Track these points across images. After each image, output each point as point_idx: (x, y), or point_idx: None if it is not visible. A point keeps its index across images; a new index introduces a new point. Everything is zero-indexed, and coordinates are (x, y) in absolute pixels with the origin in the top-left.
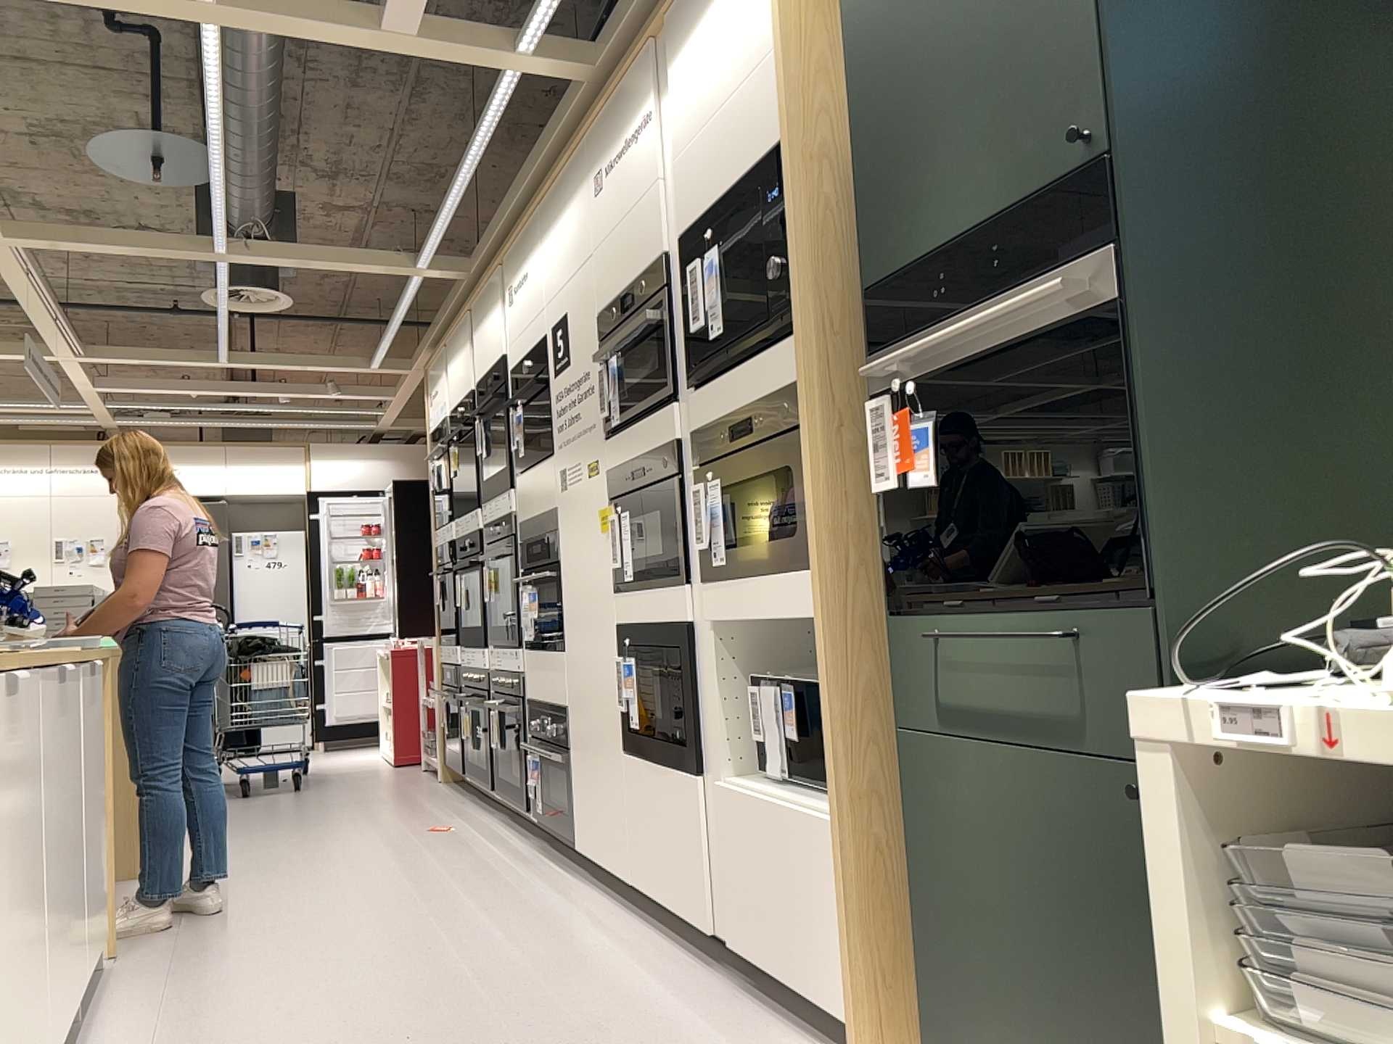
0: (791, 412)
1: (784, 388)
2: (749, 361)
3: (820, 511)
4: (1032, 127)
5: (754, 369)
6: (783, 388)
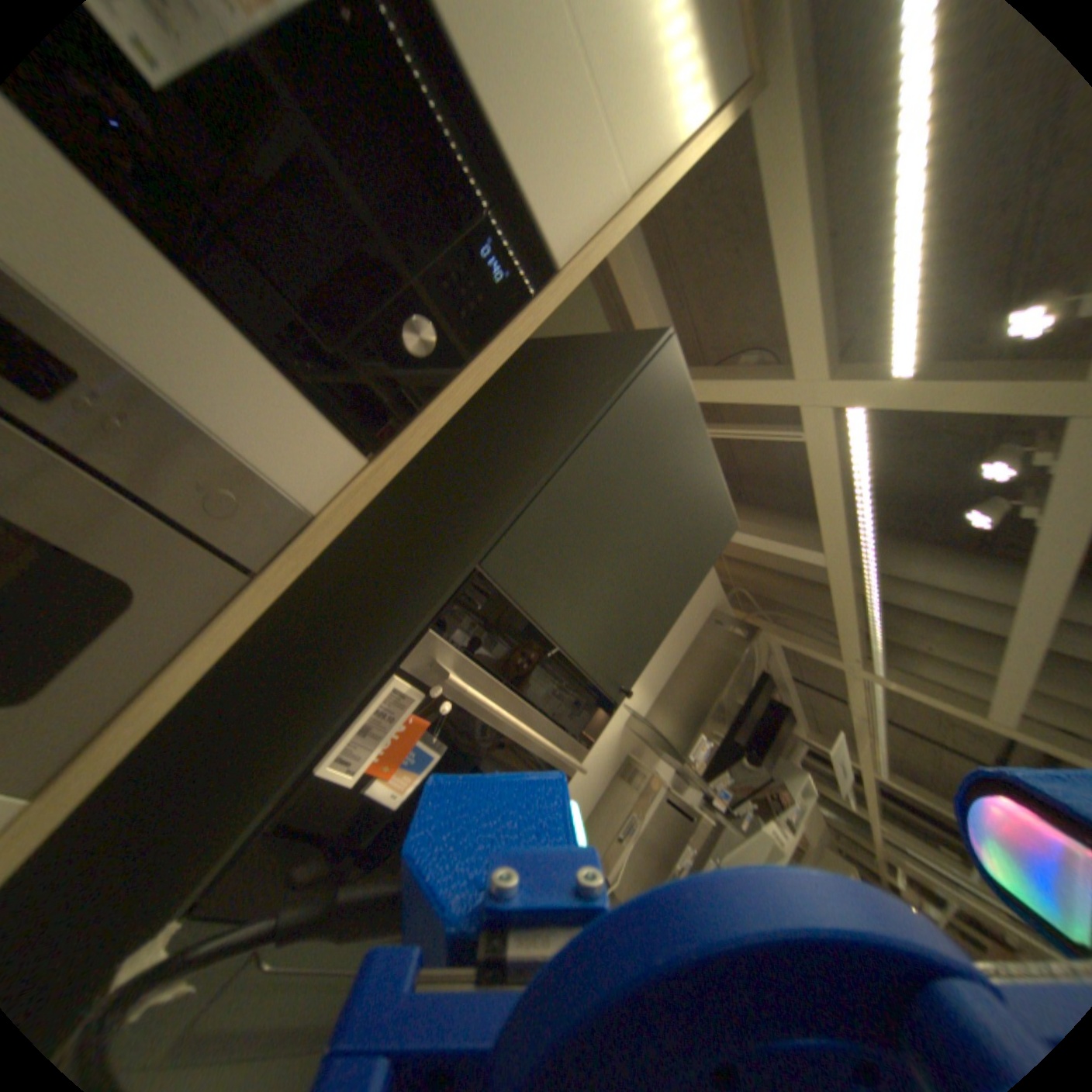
0: (219, 520)
1: (235, 462)
2: (166, 265)
3: (141, 721)
4: (619, 648)
5: (175, 310)
6: (237, 462)
